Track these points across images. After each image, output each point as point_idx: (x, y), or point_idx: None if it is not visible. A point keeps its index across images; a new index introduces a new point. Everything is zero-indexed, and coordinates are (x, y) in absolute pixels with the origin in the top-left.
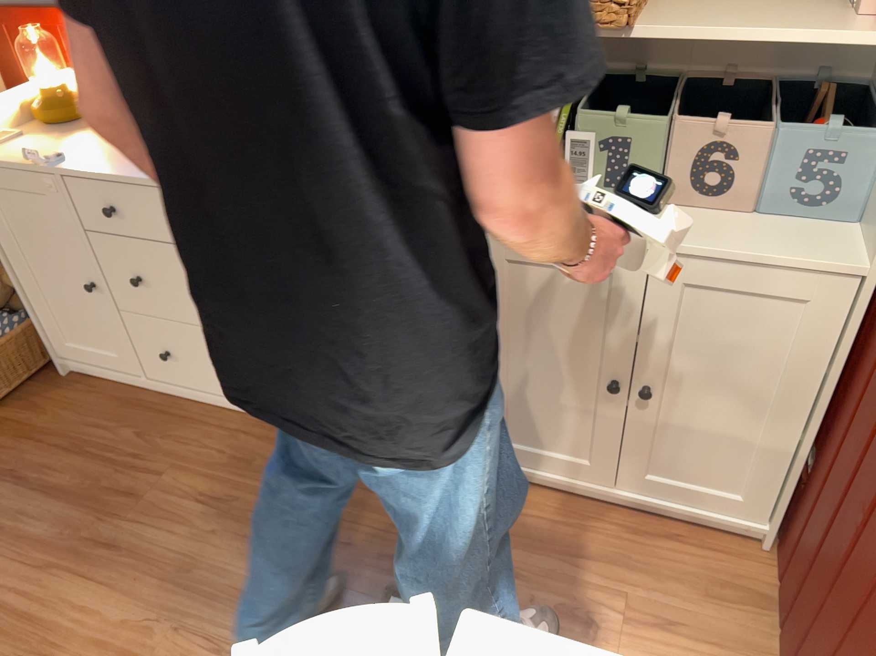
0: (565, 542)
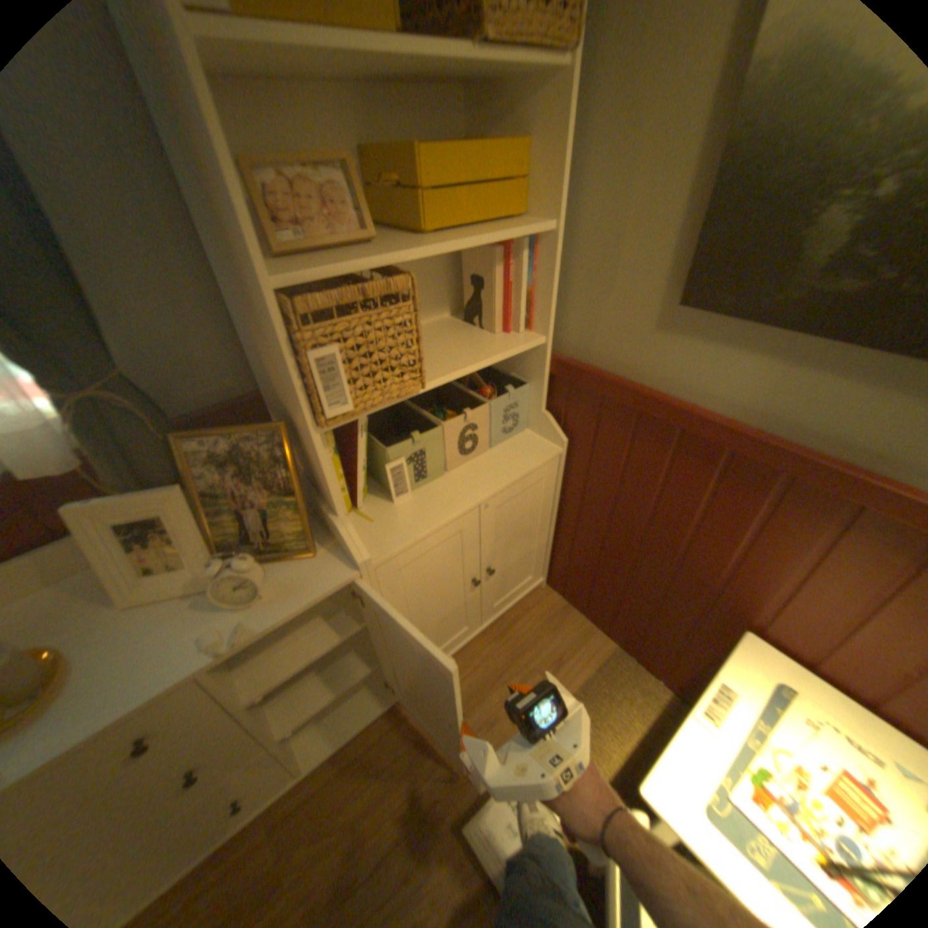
0: (490, 680)
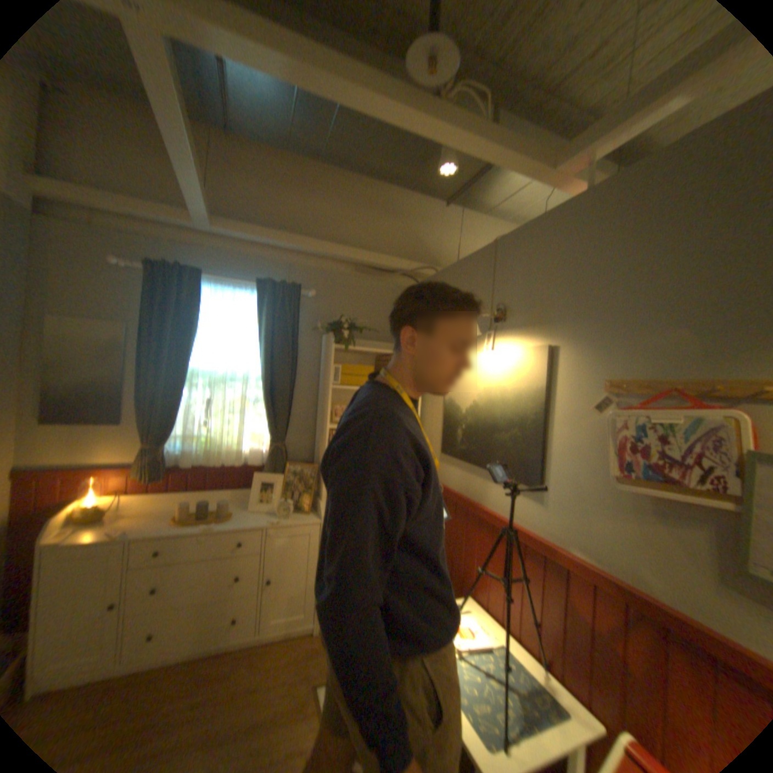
0: None
